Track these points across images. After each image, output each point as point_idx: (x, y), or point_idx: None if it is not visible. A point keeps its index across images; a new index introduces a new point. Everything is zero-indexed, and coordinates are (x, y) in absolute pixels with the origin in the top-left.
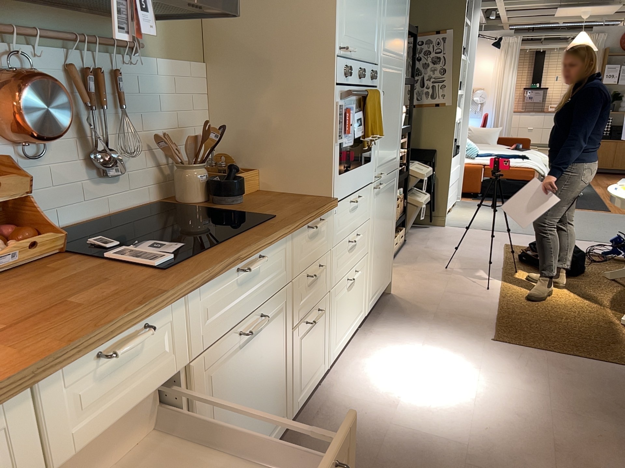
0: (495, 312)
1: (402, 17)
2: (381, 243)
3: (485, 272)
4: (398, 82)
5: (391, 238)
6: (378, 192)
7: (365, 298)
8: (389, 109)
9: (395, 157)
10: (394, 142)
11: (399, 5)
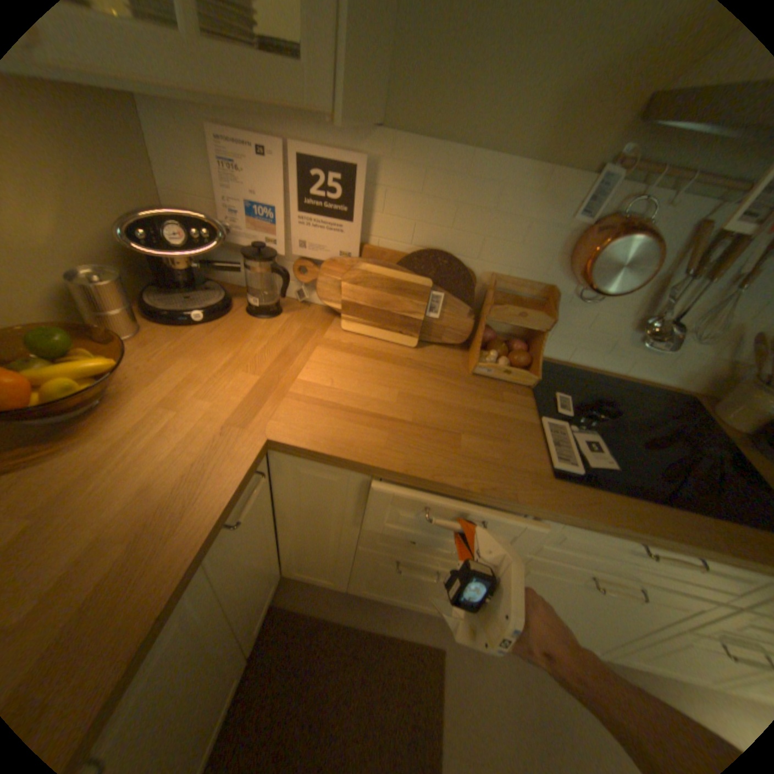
0: None
1: None
2: None
3: None
4: None
5: None
6: None
7: None
8: None
9: None
10: None
11: None
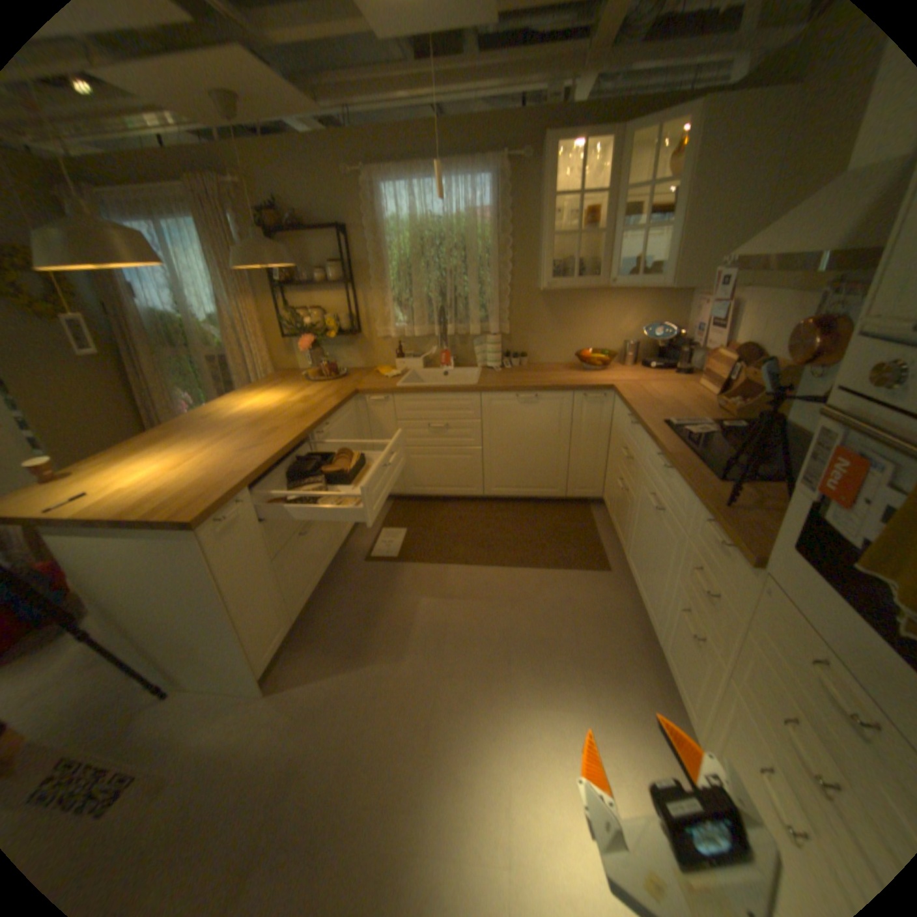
0: None
1: None
2: None
3: None
4: None
5: None
6: None
7: None
8: None
9: None
10: None
11: None
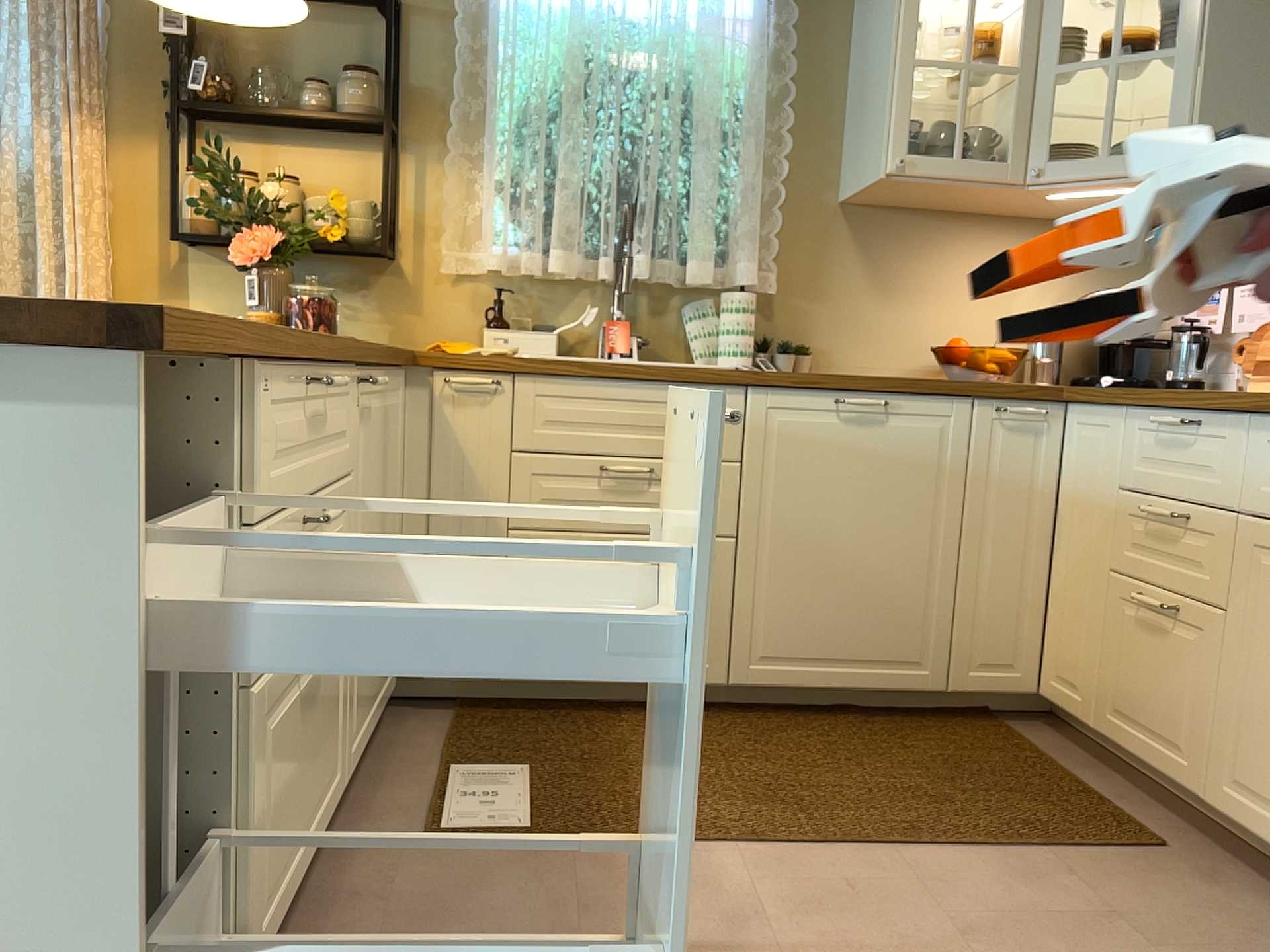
0: None
1: None
2: None
3: None
4: None
5: None
6: None
7: None
8: None
9: None
10: None
11: None
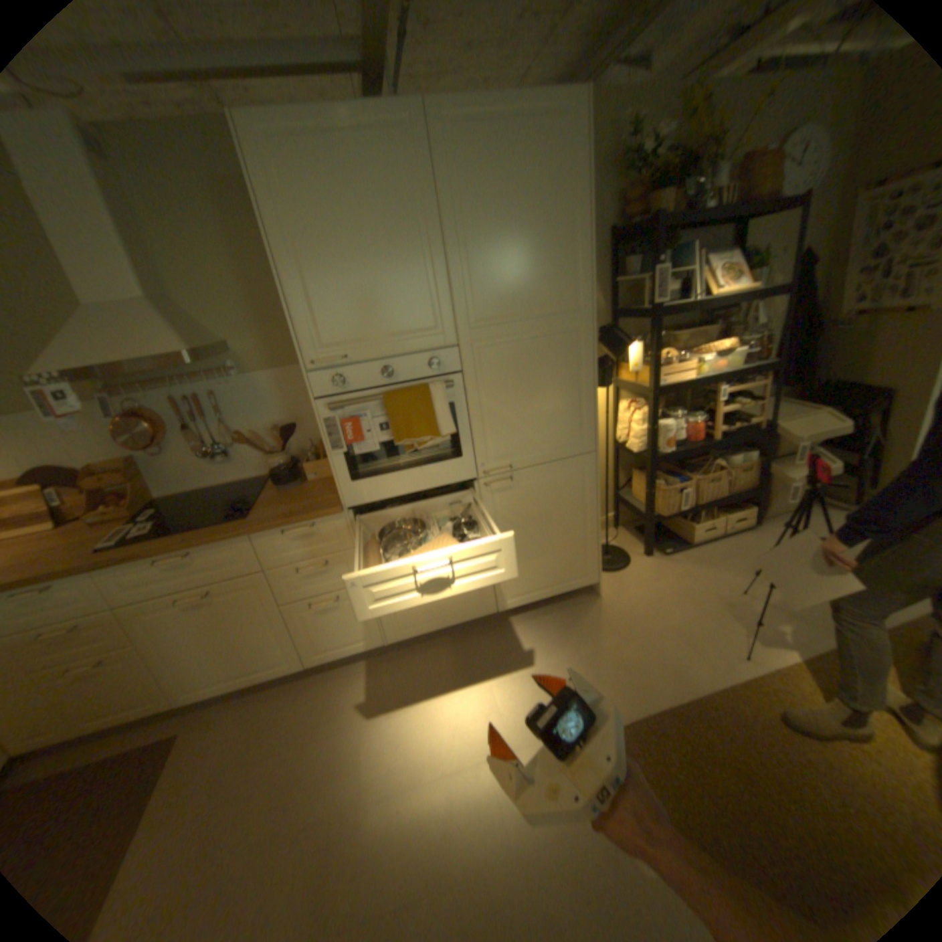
0: (686, 702)
1: (551, 253)
2: (534, 542)
3: (807, 632)
4: (556, 345)
5: (587, 536)
6: (504, 488)
7: (488, 595)
8: (519, 387)
9: (573, 440)
10: (561, 423)
11: (527, 242)
